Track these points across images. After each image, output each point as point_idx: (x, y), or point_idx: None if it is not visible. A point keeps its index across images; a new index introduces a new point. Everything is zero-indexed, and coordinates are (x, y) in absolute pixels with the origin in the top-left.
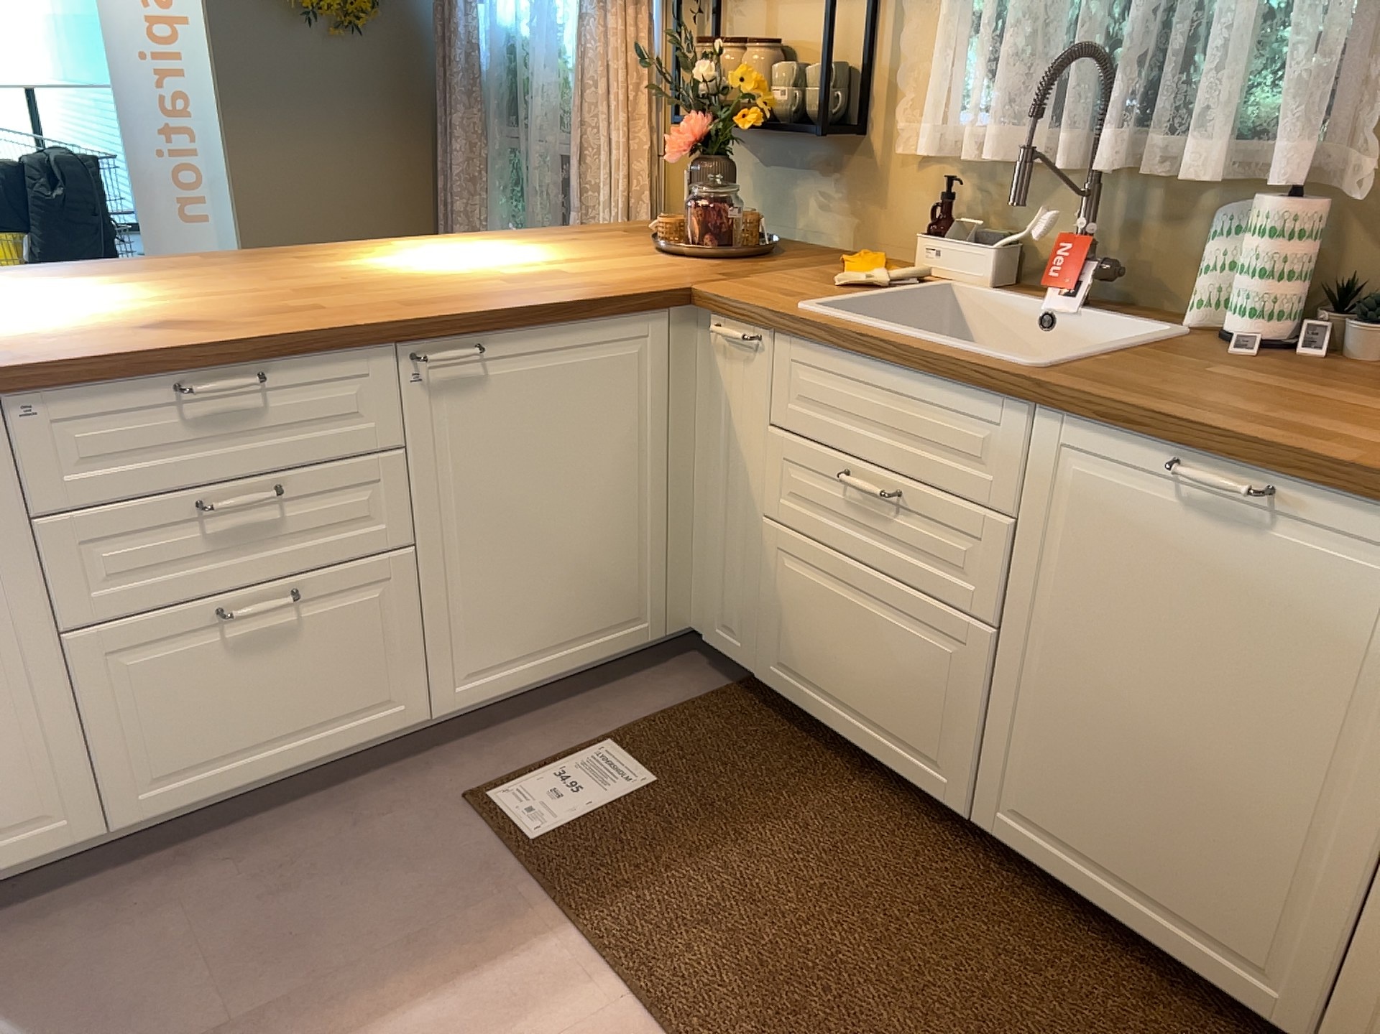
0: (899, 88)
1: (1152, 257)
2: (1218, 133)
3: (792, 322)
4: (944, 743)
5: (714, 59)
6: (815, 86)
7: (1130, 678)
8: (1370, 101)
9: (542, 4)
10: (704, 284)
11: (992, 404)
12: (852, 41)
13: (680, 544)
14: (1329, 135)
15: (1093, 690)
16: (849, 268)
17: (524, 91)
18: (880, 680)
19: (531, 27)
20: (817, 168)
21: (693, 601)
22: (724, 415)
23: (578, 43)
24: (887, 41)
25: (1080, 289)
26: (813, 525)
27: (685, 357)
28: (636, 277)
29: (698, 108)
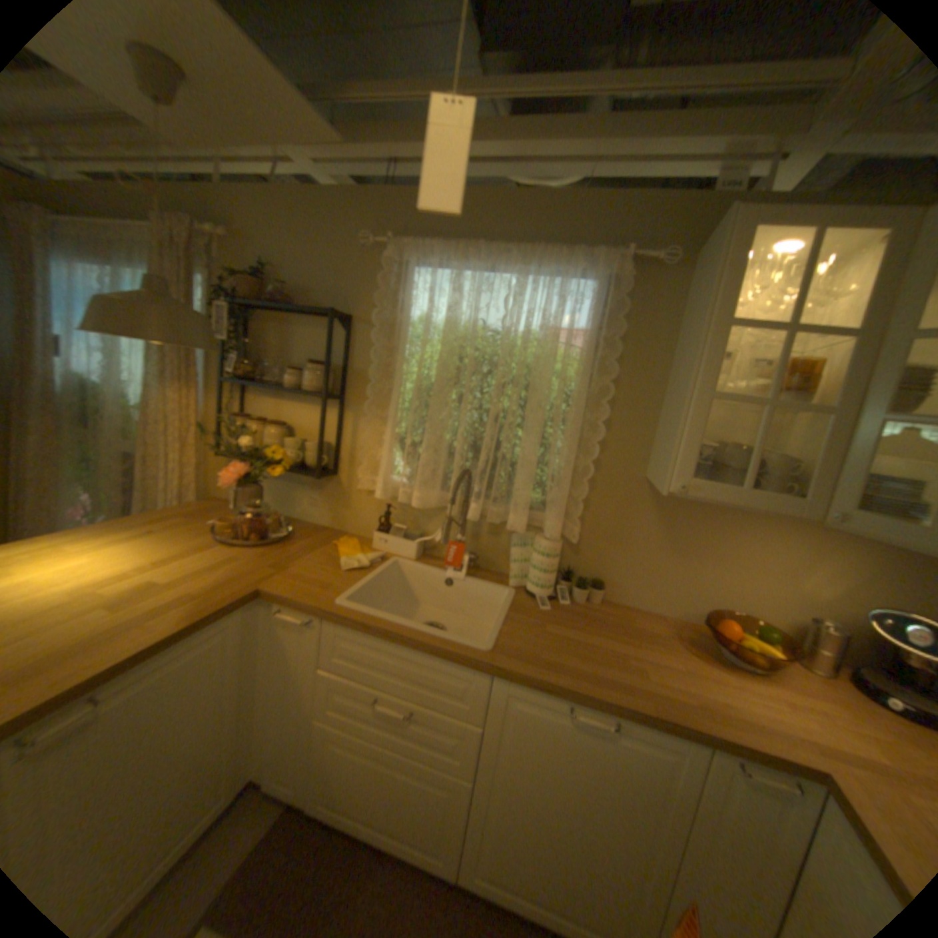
0: (356, 456)
1: (487, 548)
2: (524, 511)
3: (336, 617)
4: (440, 846)
5: (251, 434)
6: (311, 451)
7: (550, 809)
8: (572, 500)
9: (109, 367)
10: (265, 583)
11: (469, 672)
12: (329, 429)
13: (244, 737)
14: (562, 514)
15: (530, 815)
16: (340, 551)
17: (90, 412)
18: (397, 814)
19: (98, 377)
20: (308, 485)
21: (252, 766)
22: (280, 662)
23: (140, 397)
24: (349, 433)
25: (463, 567)
26: (349, 728)
27: (251, 628)
28: (214, 583)
29: (240, 458)
